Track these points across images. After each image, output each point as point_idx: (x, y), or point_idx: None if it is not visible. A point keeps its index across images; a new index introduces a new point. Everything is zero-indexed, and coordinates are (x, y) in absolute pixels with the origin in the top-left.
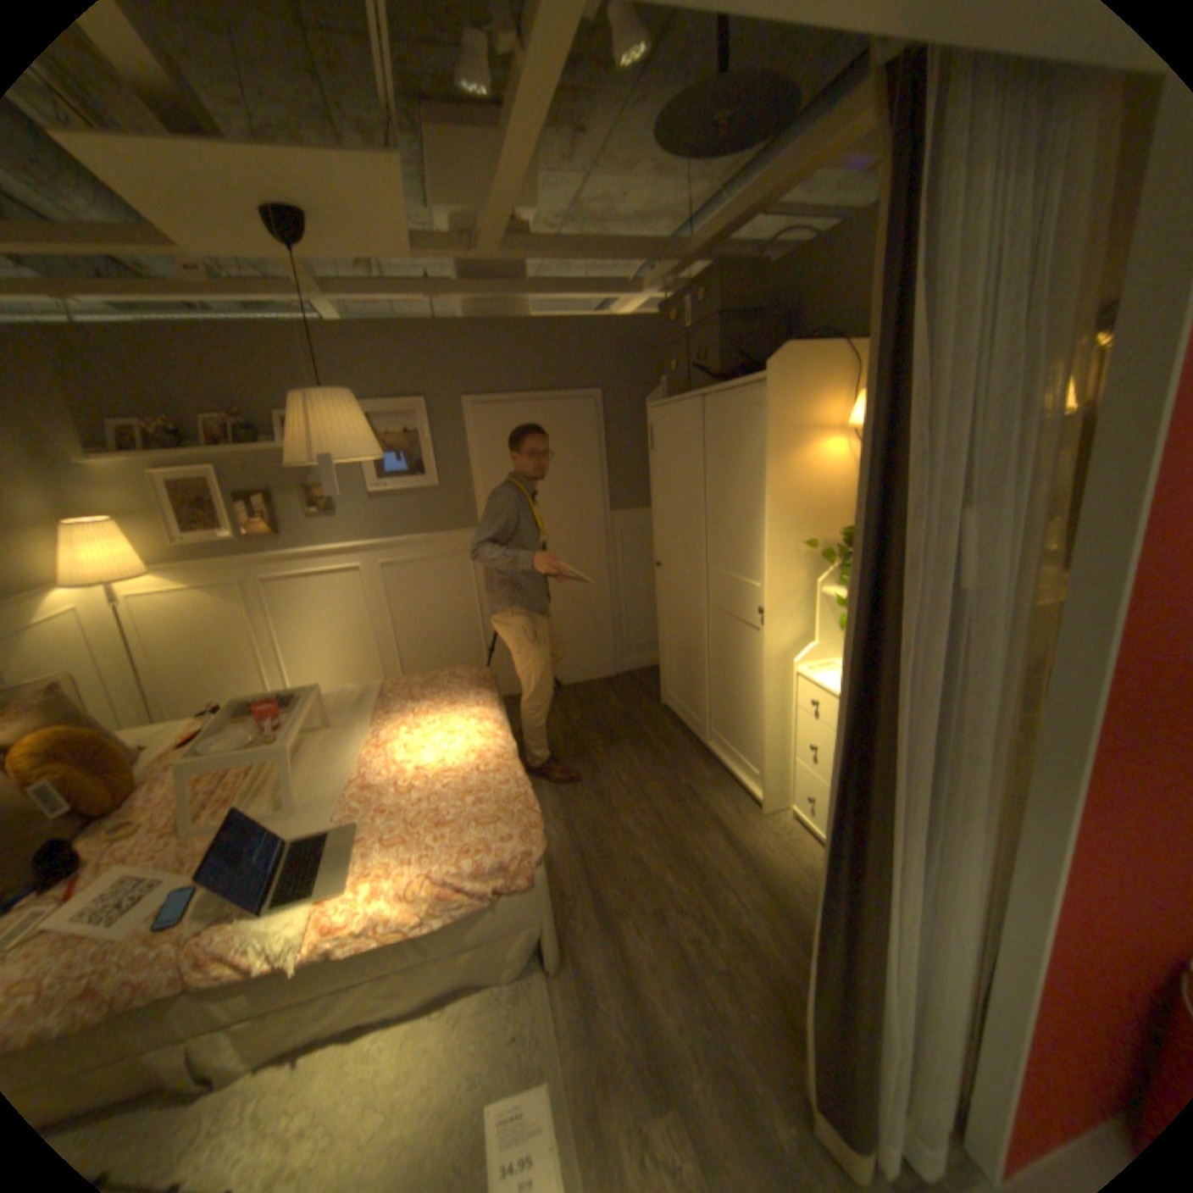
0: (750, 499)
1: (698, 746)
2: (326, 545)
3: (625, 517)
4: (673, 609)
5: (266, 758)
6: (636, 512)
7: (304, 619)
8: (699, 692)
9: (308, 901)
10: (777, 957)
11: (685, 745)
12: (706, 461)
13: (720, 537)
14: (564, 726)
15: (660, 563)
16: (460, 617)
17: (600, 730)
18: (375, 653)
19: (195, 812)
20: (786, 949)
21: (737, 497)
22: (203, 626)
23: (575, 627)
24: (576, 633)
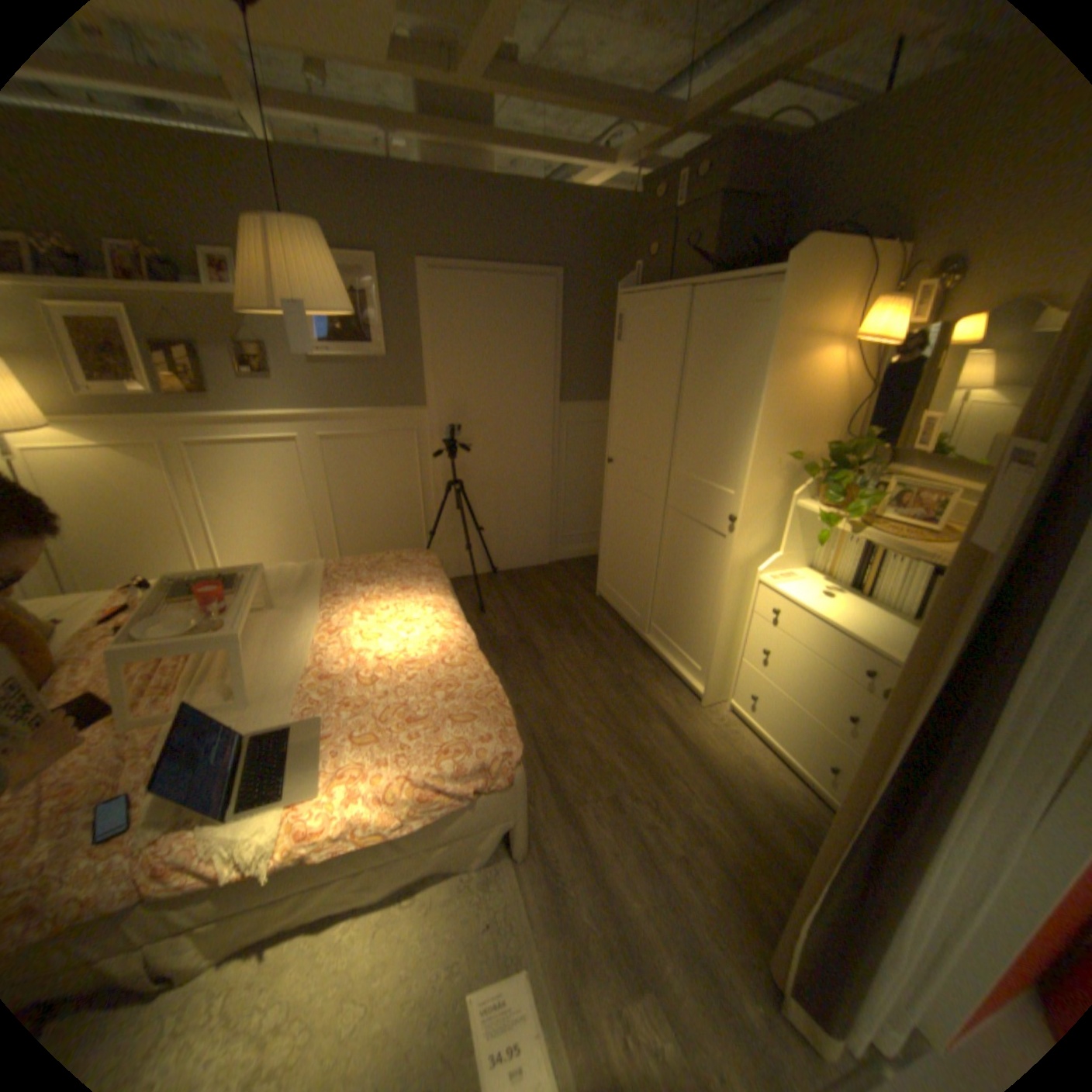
0: (735, 403)
1: (634, 637)
2: (259, 411)
3: (573, 409)
4: (621, 506)
5: (214, 646)
6: (583, 405)
7: (234, 490)
8: (641, 588)
9: (278, 805)
10: (727, 843)
11: (622, 636)
12: (685, 358)
13: (690, 440)
14: (503, 611)
15: (612, 459)
16: (400, 498)
17: (539, 618)
18: (310, 529)
19: (131, 700)
20: (735, 835)
21: (719, 400)
22: (118, 490)
23: (514, 516)
24: (514, 522)
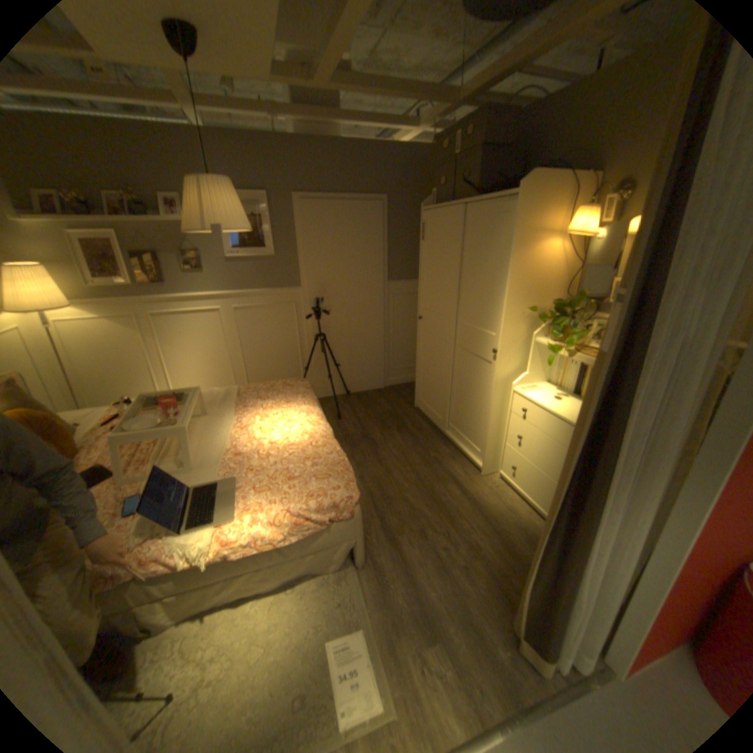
0: (494, 277)
1: (439, 433)
2: (197, 293)
3: (397, 285)
4: (428, 347)
5: (172, 434)
6: (404, 283)
7: (181, 343)
8: (442, 400)
9: (211, 525)
10: (493, 558)
11: (431, 432)
12: (463, 250)
13: (468, 302)
14: (353, 418)
15: (421, 317)
16: (286, 346)
17: (377, 422)
18: (229, 367)
19: (123, 468)
20: (499, 553)
21: (484, 275)
22: (111, 344)
23: (360, 356)
24: (360, 360)
